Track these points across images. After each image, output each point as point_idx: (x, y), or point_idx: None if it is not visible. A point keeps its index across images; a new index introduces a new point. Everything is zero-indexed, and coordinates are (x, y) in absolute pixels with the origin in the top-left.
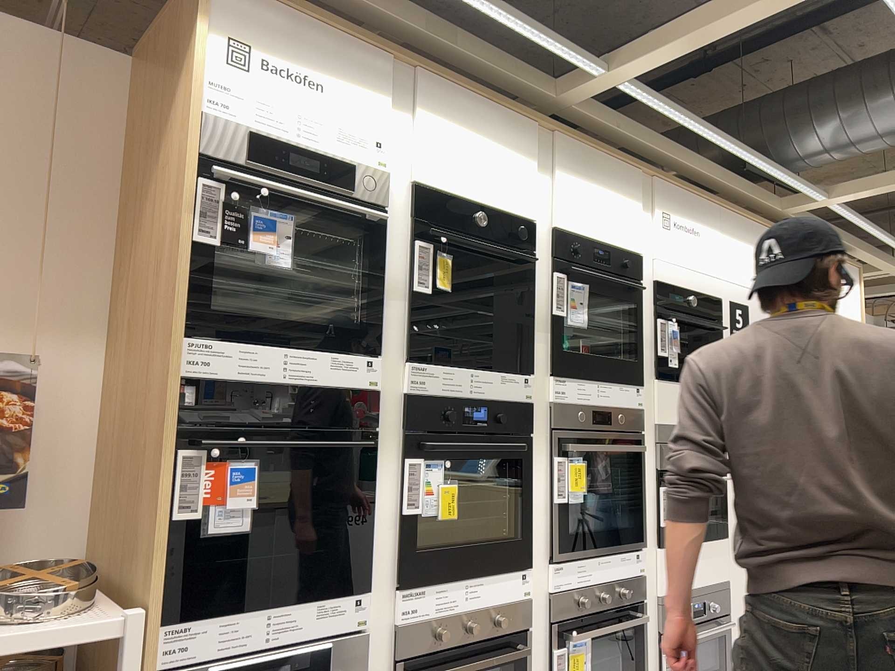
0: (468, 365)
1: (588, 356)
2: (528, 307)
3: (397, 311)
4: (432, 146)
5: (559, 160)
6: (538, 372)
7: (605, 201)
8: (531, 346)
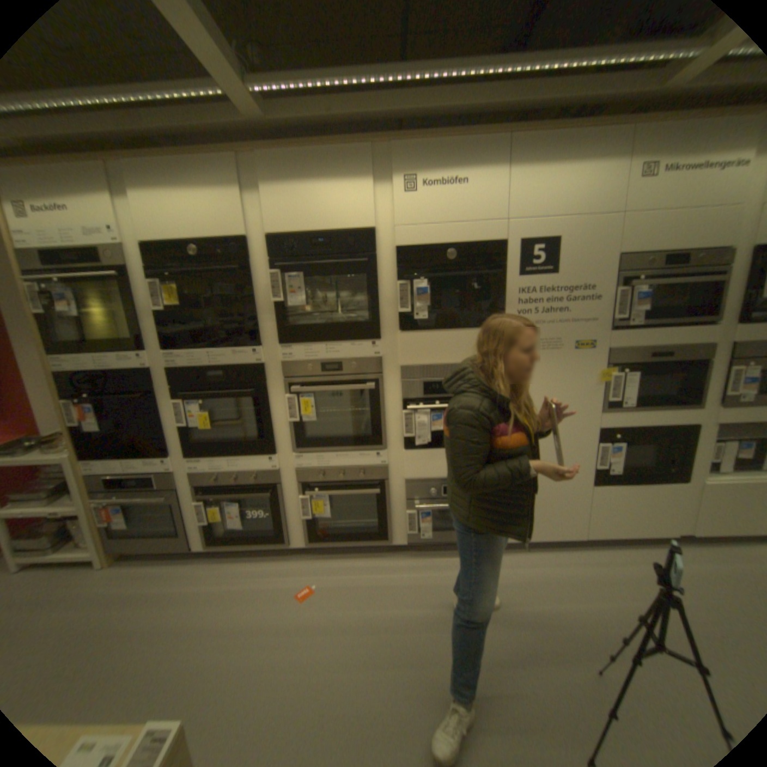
0: (206, 348)
1: (318, 328)
2: (252, 301)
3: (148, 325)
4: (141, 210)
5: (265, 170)
6: (271, 345)
7: (328, 188)
8: (261, 328)
